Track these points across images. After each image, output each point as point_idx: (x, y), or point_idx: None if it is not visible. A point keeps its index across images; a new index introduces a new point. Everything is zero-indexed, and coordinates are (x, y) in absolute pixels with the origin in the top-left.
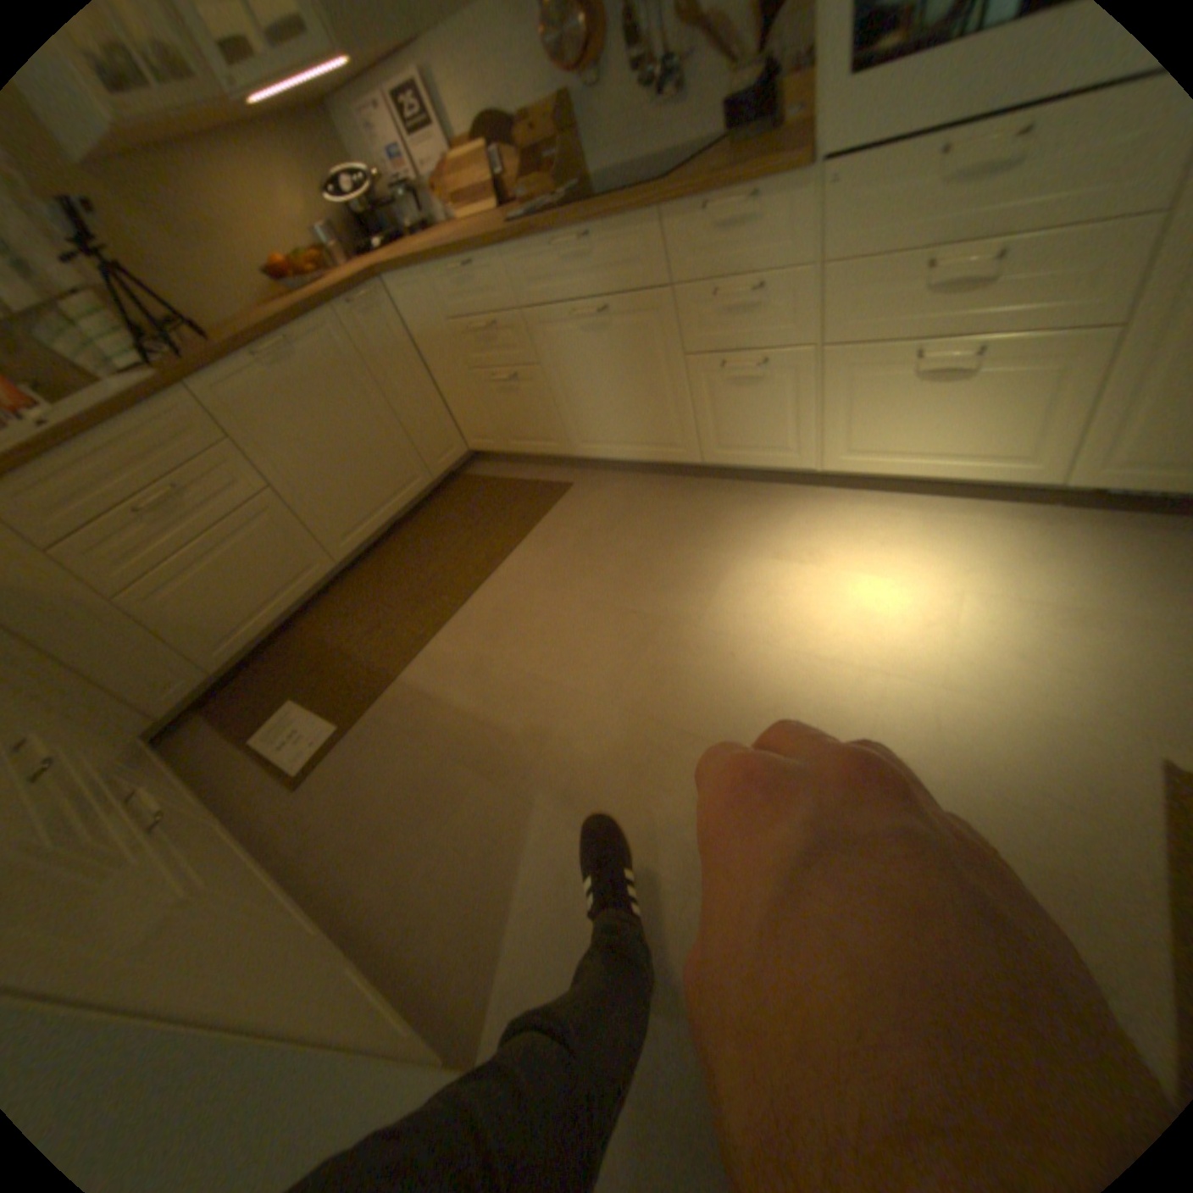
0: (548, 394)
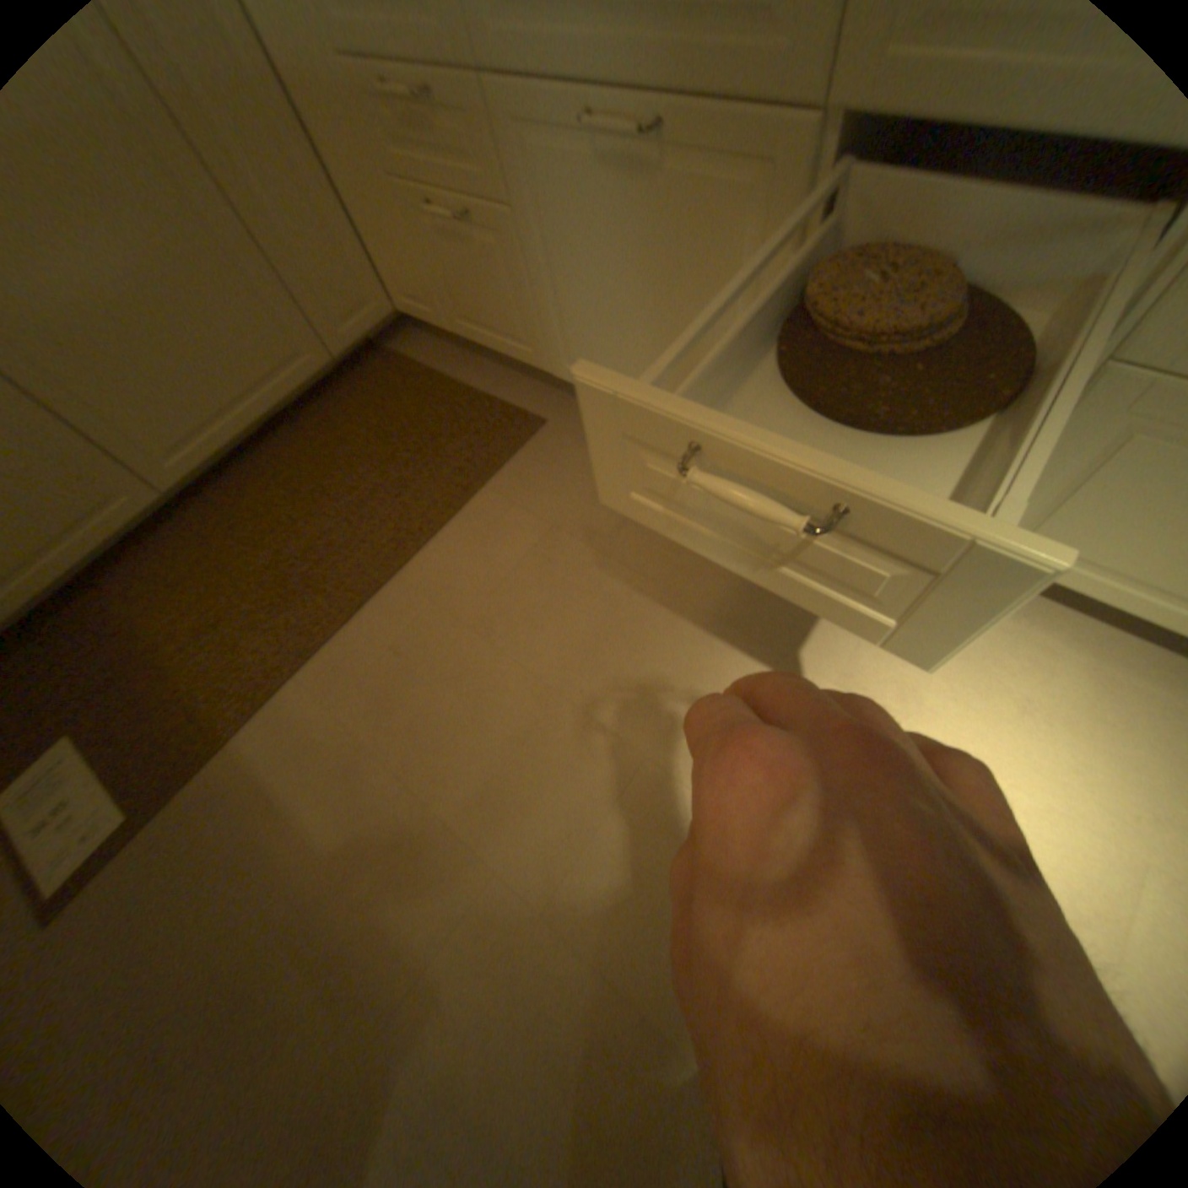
0: (517, 266)
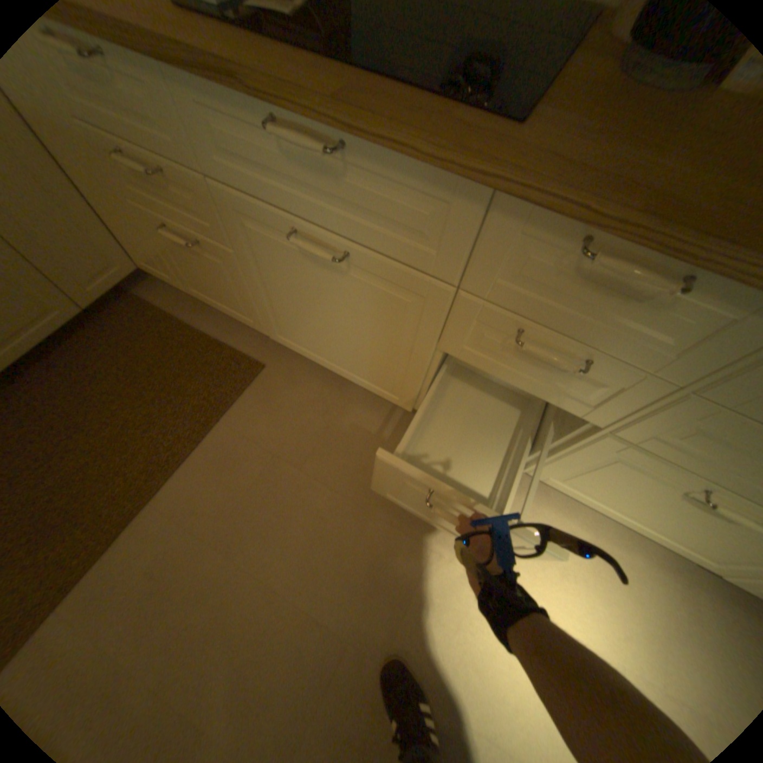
0: (242, 281)
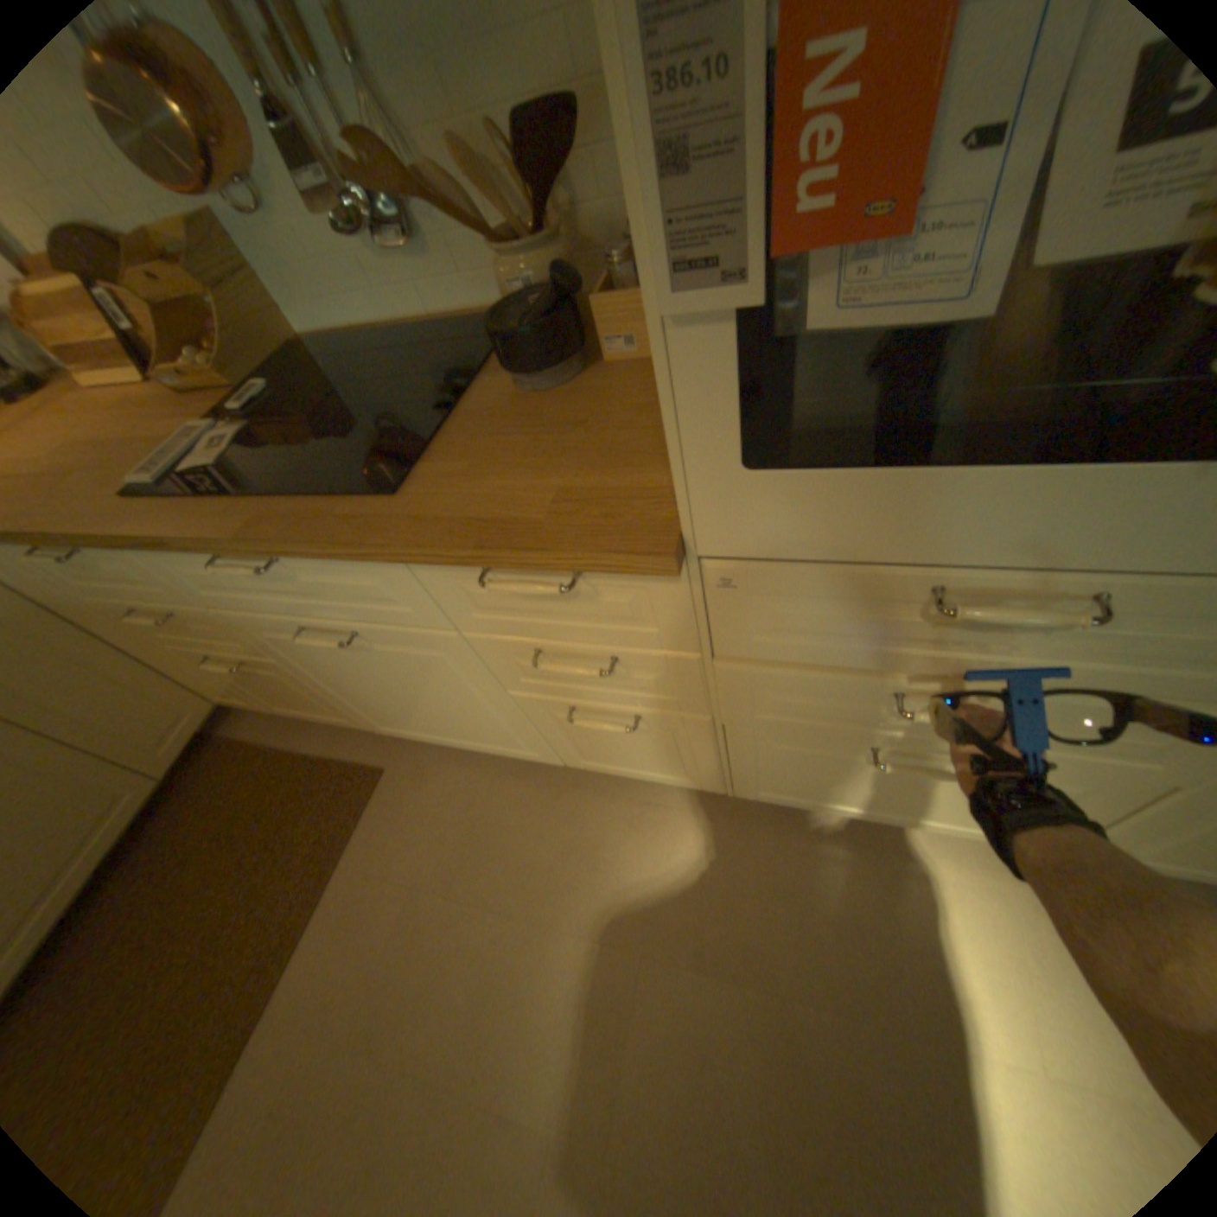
0: (305, 685)
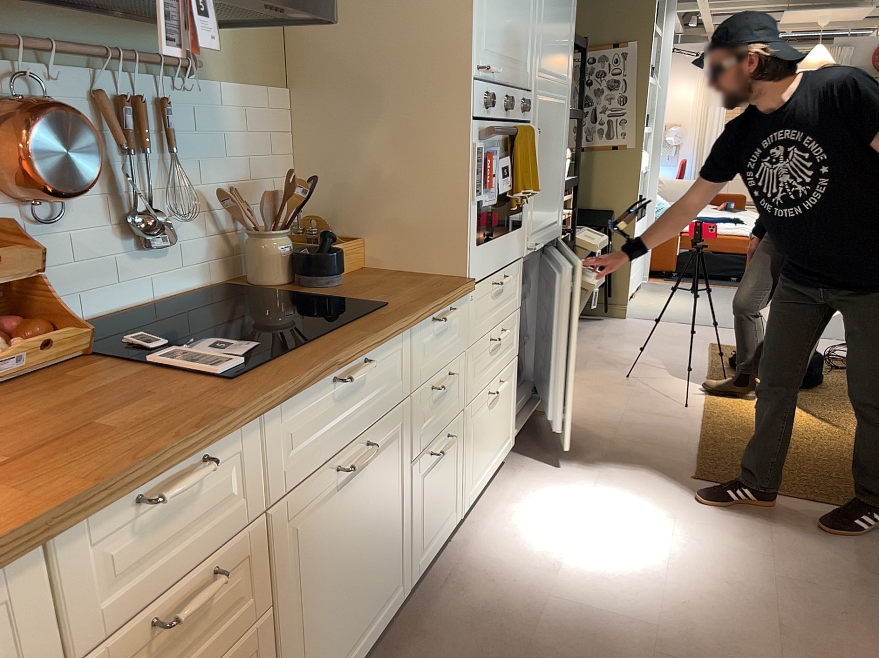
0: None
